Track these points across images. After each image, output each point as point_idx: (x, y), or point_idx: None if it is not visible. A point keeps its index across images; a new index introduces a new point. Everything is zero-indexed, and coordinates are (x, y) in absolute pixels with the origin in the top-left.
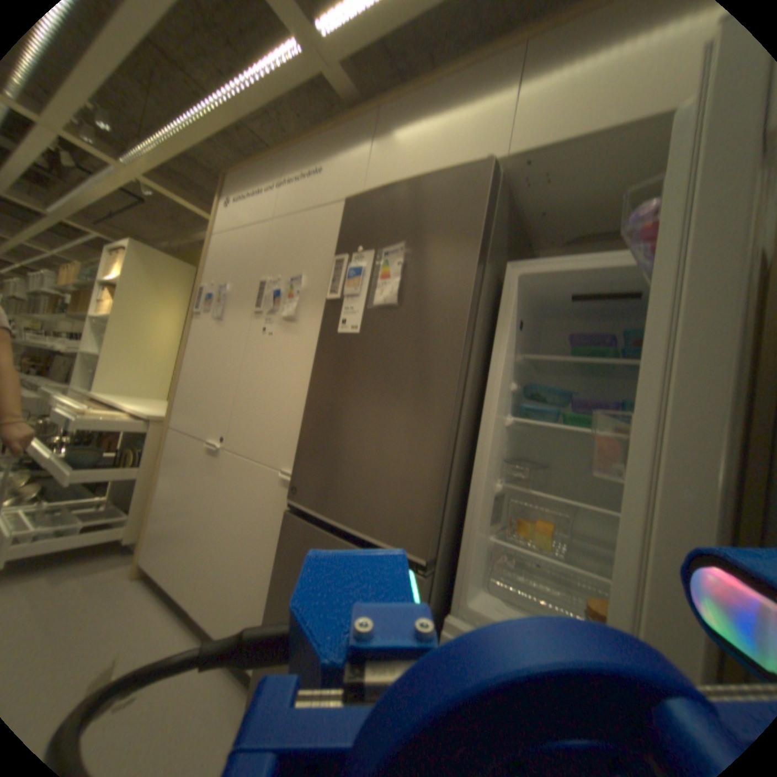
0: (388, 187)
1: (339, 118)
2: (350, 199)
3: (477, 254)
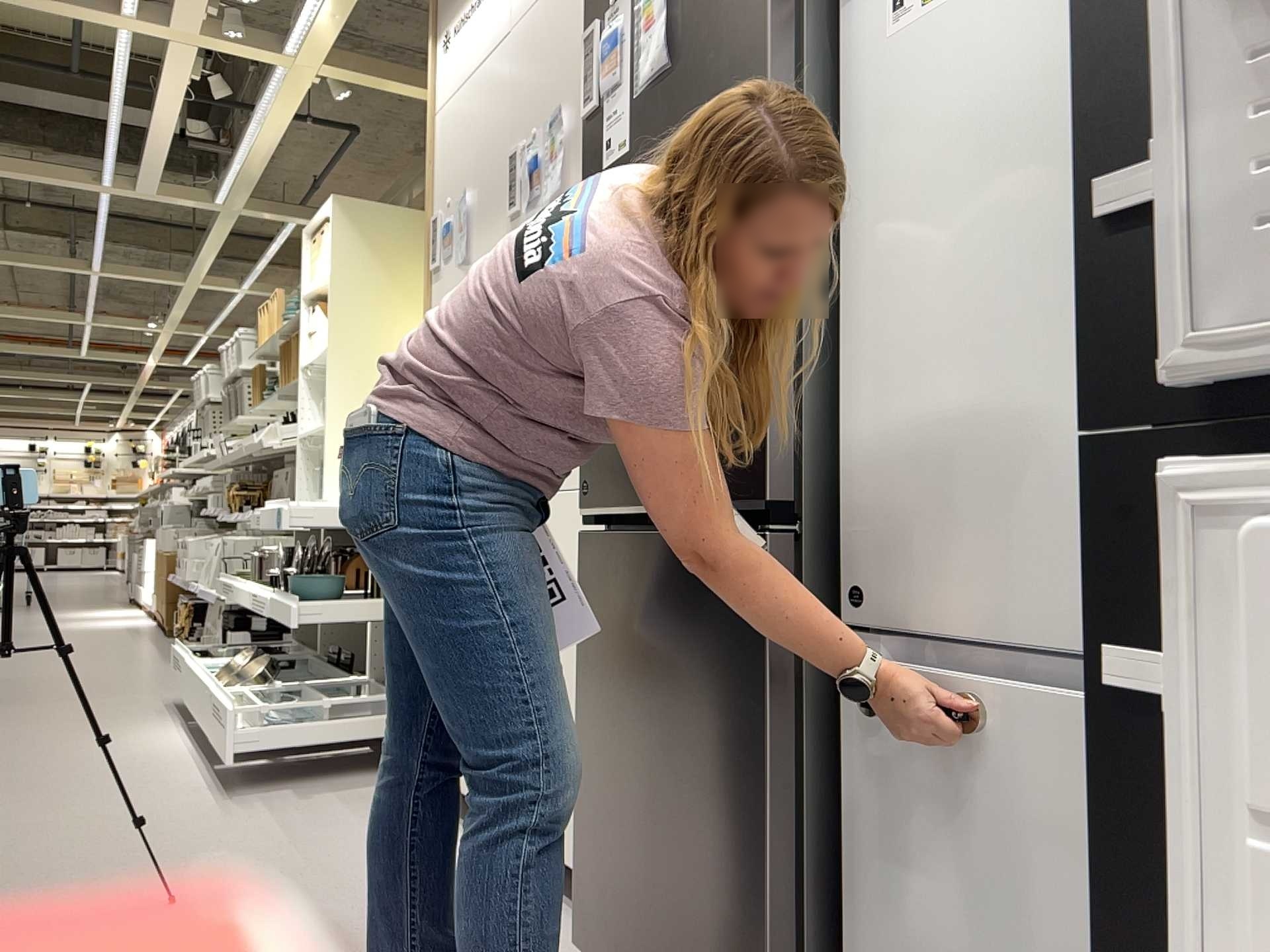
0: None
1: None
2: None
3: None
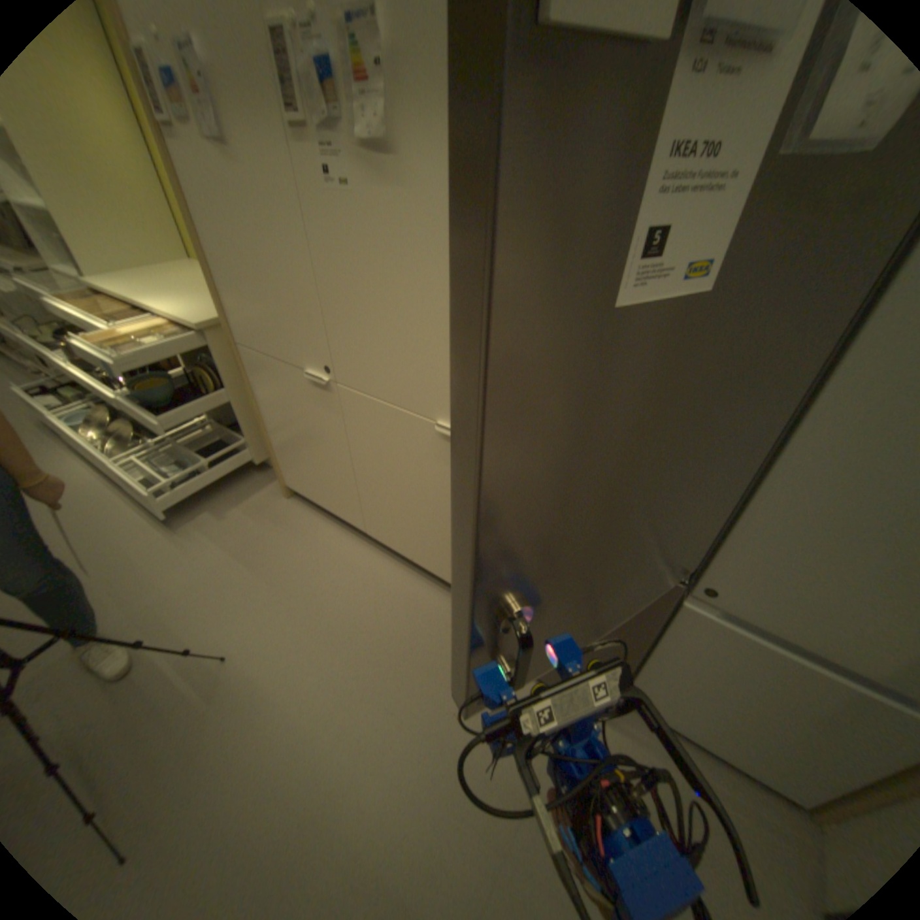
0: None
1: None
2: None
3: None
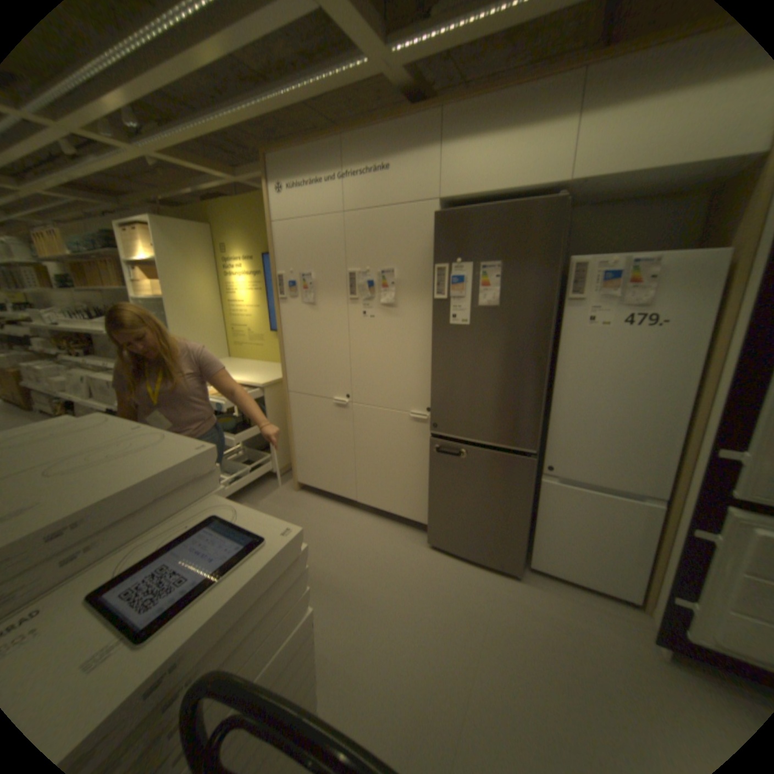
0: (478, 210)
1: (400, 114)
2: (440, 215)
3: (558, 273)
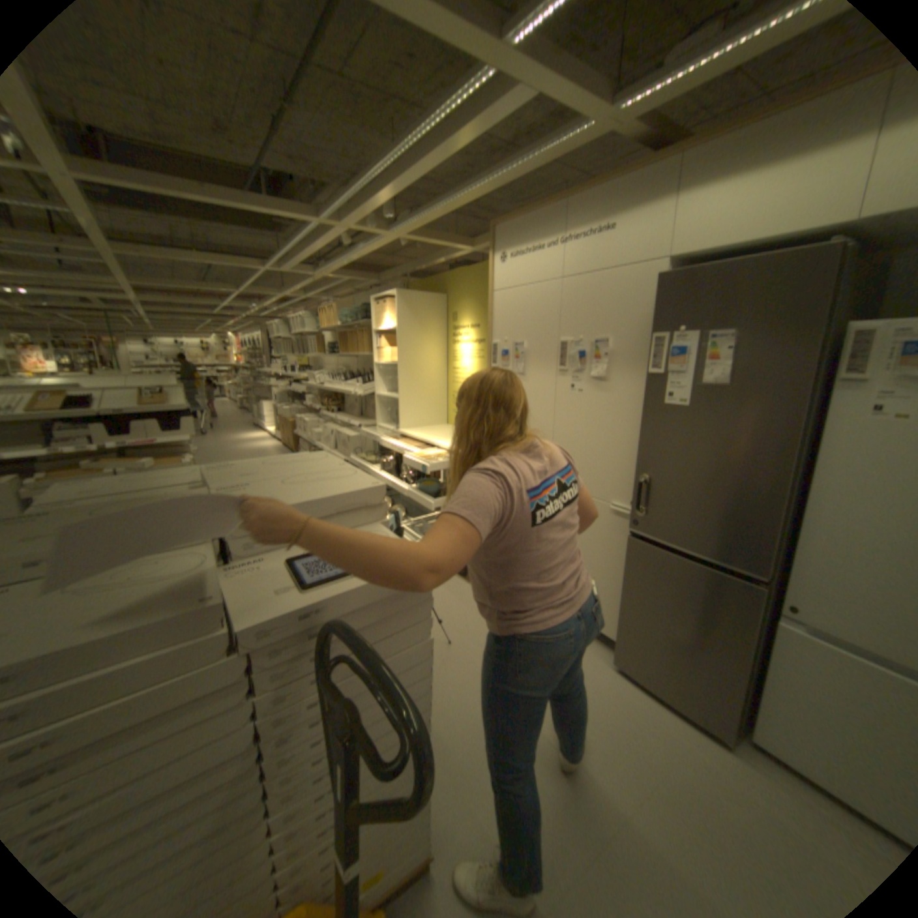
0: (712, 269)
1: (633, 168)
2: (665, 277)
3: (819, 345)
